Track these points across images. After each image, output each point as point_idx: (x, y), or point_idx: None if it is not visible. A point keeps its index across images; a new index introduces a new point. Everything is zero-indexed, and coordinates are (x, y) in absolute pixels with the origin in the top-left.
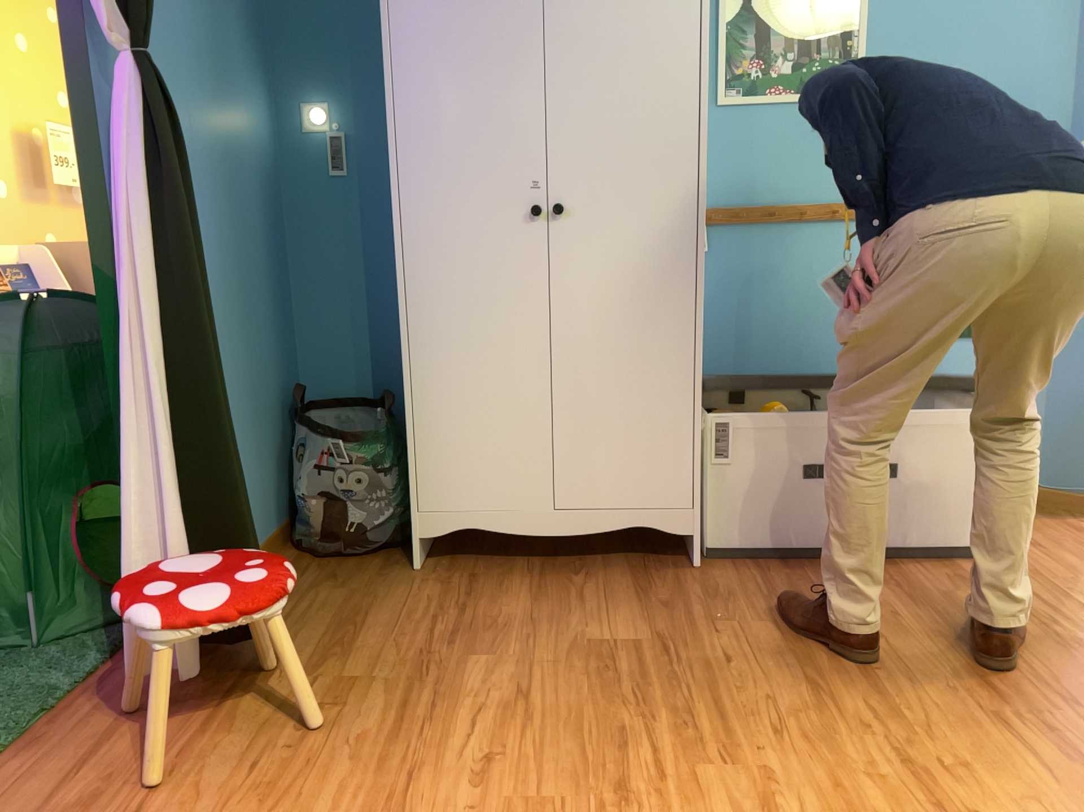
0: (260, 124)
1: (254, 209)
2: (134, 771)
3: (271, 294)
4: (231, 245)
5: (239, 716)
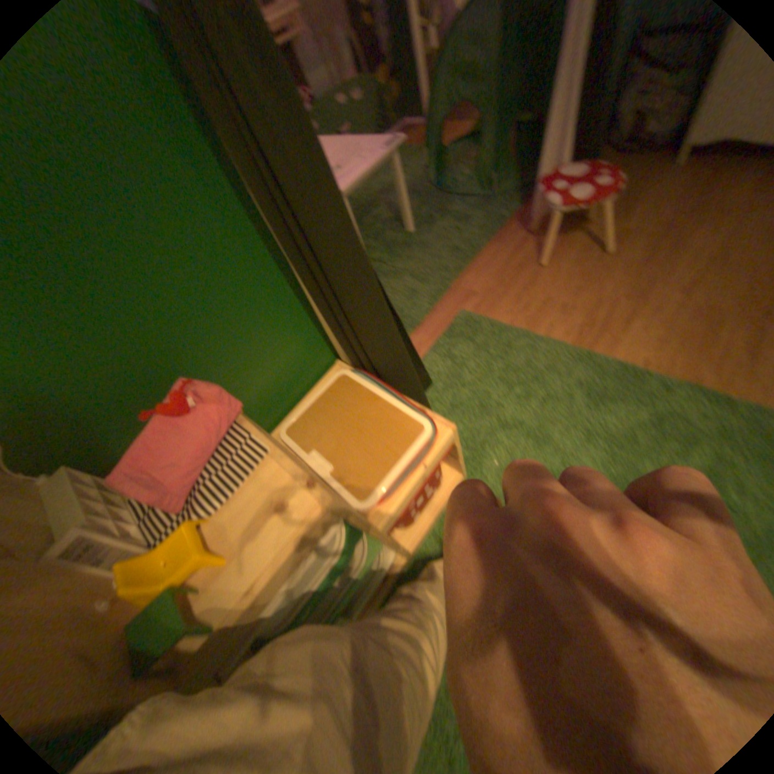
0: None
1: None
2: (537, 258)
3: None
4: None
5: (577, 241)
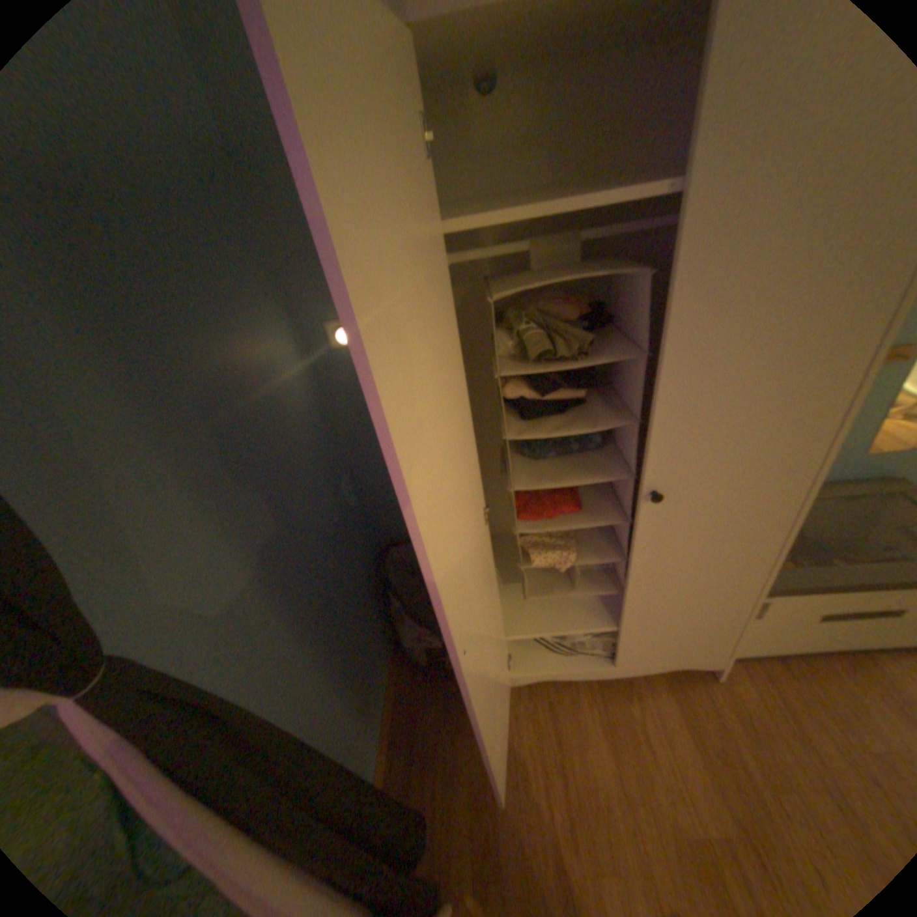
0: (290, 374)
1: (312, 466)
2: None
3: (345, 511)
4: (306, 534)
5: None
